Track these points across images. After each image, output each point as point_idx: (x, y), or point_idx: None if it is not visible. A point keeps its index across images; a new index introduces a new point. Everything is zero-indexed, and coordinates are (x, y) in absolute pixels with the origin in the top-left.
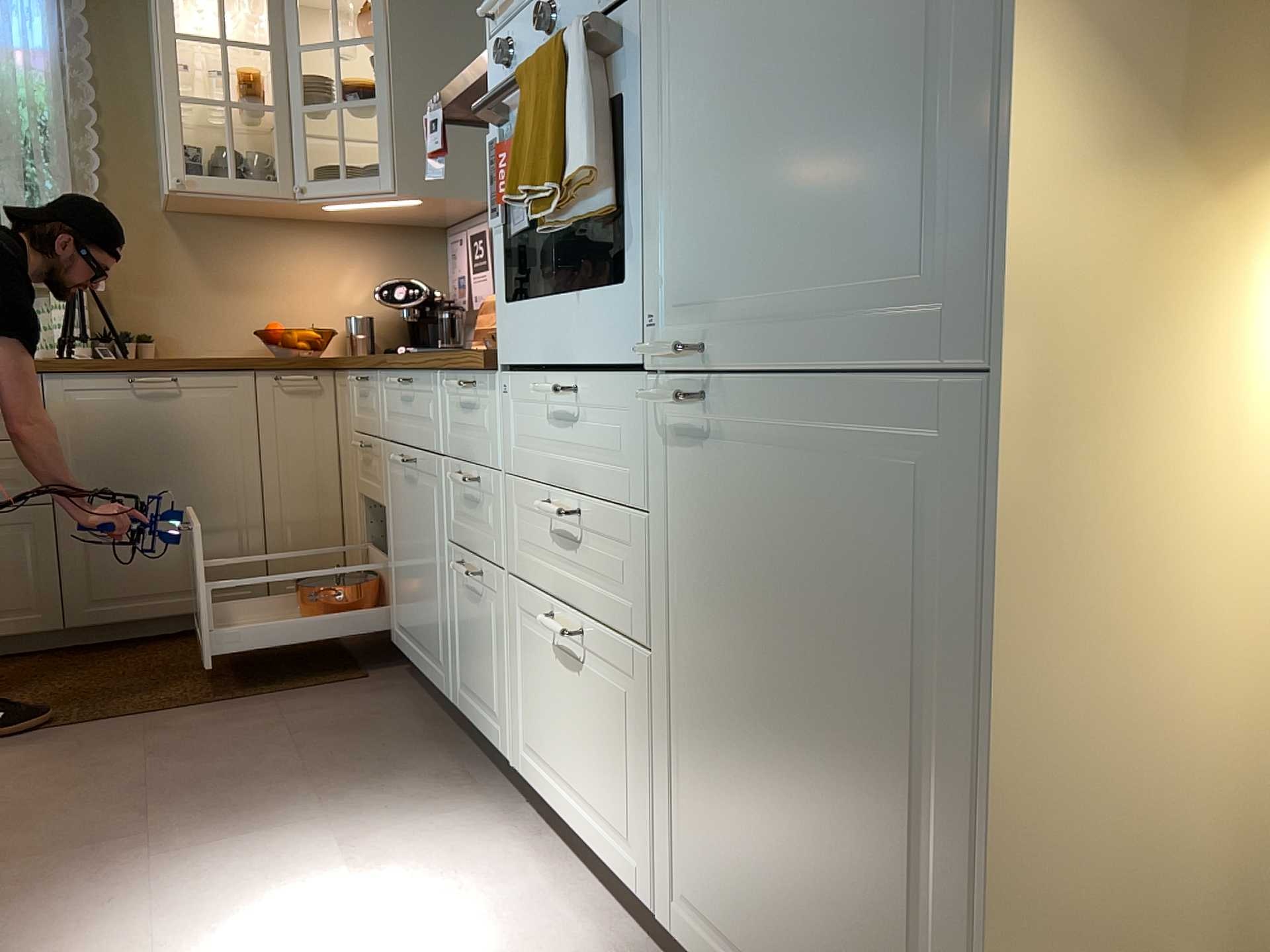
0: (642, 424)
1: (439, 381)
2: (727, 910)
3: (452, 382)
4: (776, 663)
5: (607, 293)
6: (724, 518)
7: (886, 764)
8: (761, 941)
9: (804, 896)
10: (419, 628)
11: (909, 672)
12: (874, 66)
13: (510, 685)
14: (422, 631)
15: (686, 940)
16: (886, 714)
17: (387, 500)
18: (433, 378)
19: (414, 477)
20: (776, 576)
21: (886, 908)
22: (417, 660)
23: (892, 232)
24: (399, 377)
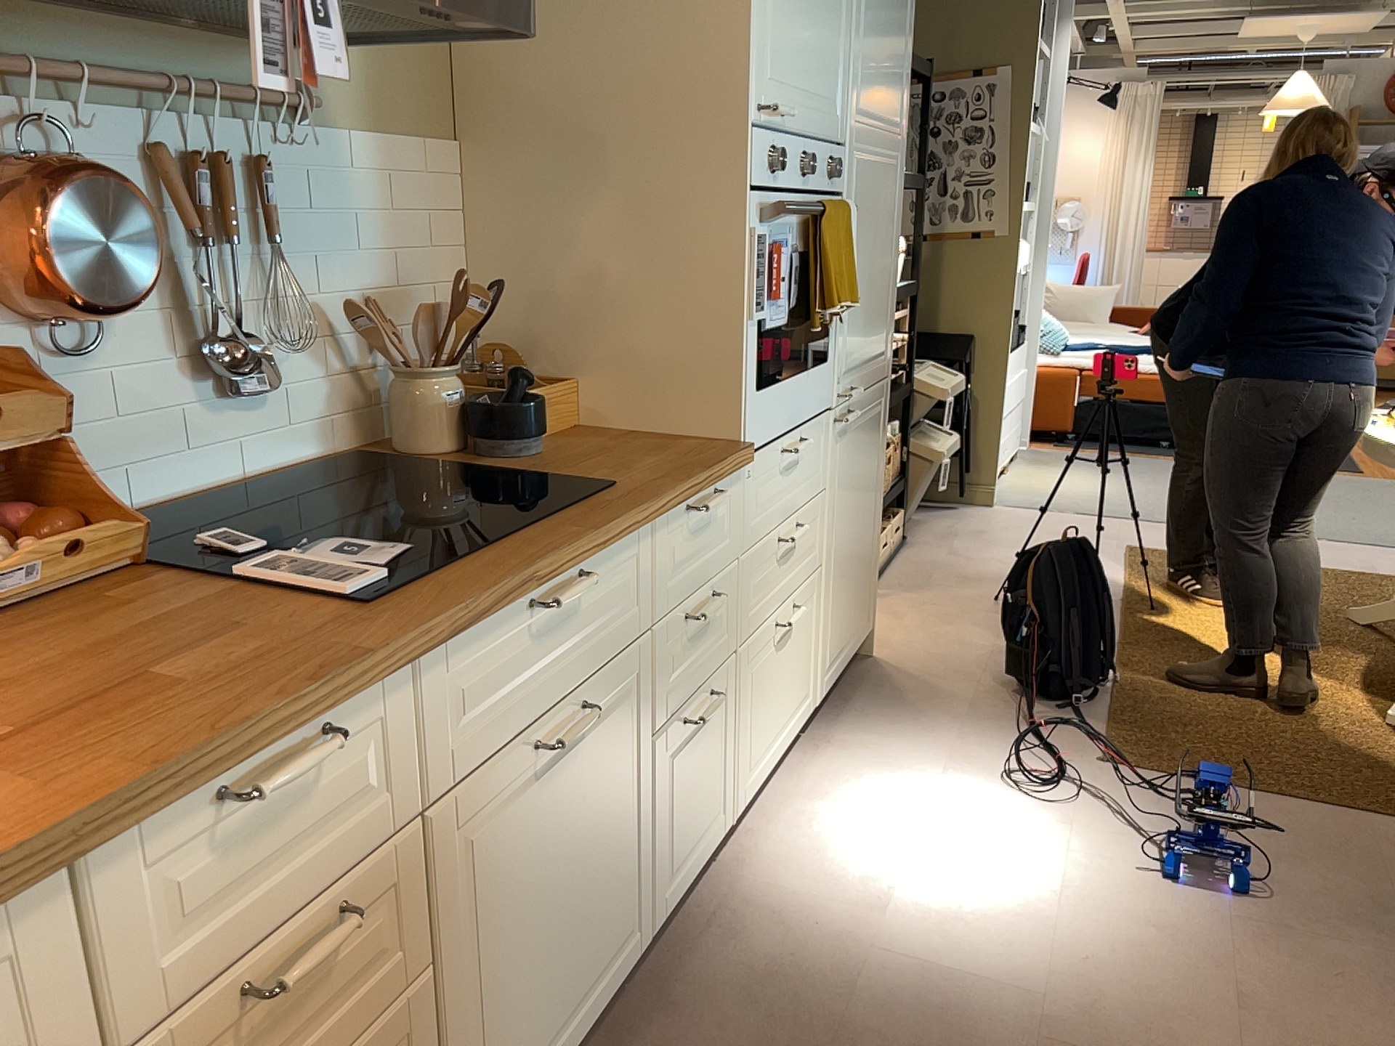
0: (825, 440)
1: (653, 526)
2: (837, 638)
3: (679, 512)
4: (854, 507)
5: (817, 370)
6: (847, 462)
7: (869, 508)
8: (844, 628)
9: (853, 586)
10: (577, 972)
11: (873, 473)
12: (881, 283)
13: (732, 749)
14: (585, 962)
15: (824, 684)
16: (870, 492)
17: (452, 920)
18: (645, 530)
19: (572, 740)
20: (856, 472)
21: (866, 555)
22: (566, 1041)
23: (879, 337)
24: (534, 596)
